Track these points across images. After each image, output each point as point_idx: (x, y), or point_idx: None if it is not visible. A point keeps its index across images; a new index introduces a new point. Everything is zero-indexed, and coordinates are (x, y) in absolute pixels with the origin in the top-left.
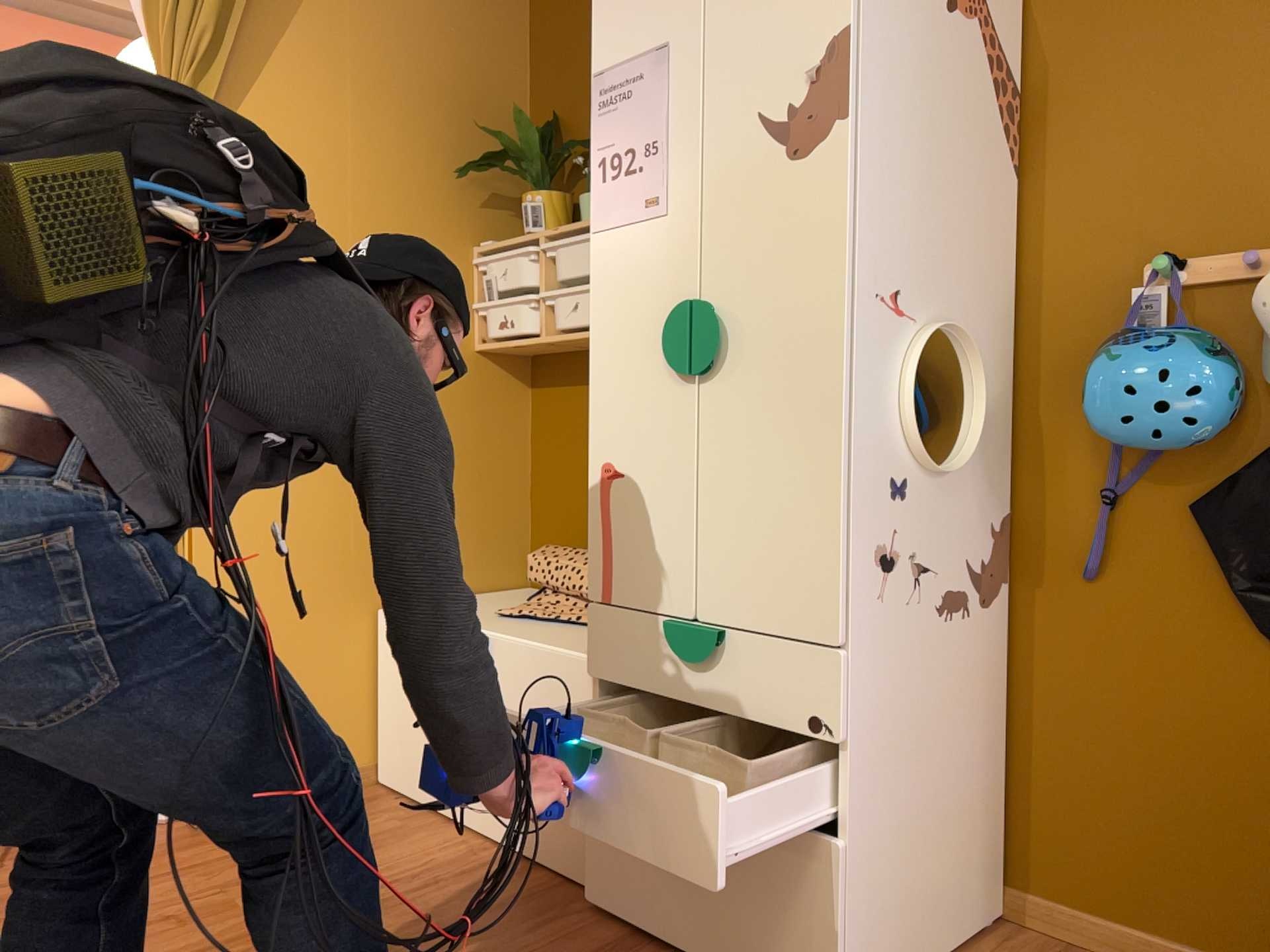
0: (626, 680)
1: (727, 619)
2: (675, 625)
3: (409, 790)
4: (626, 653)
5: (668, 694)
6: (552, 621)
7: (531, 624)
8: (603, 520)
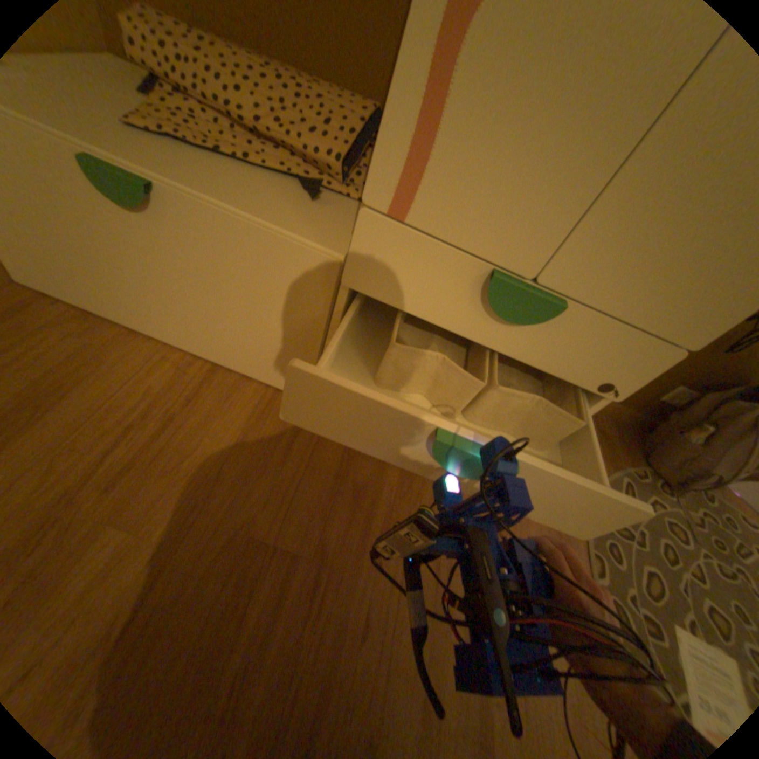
0: (399, 300)
1: (578, 288)
2: (510, 280)
3: (71, 298)
4: (409, 277)
5: (454, 326)
6: (213, 150)
7: (190, 151)
8: (434, 79)
